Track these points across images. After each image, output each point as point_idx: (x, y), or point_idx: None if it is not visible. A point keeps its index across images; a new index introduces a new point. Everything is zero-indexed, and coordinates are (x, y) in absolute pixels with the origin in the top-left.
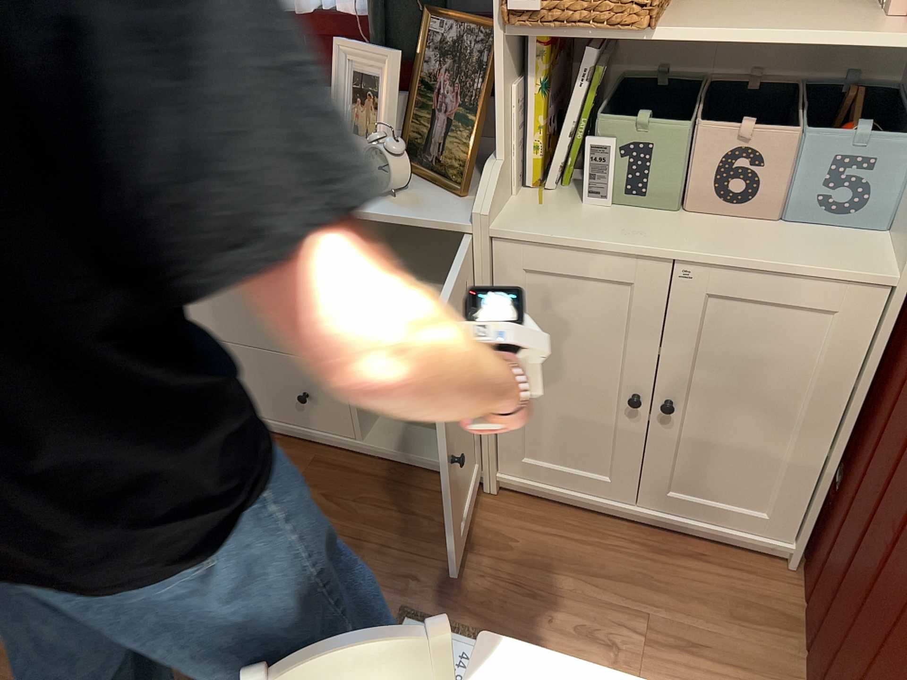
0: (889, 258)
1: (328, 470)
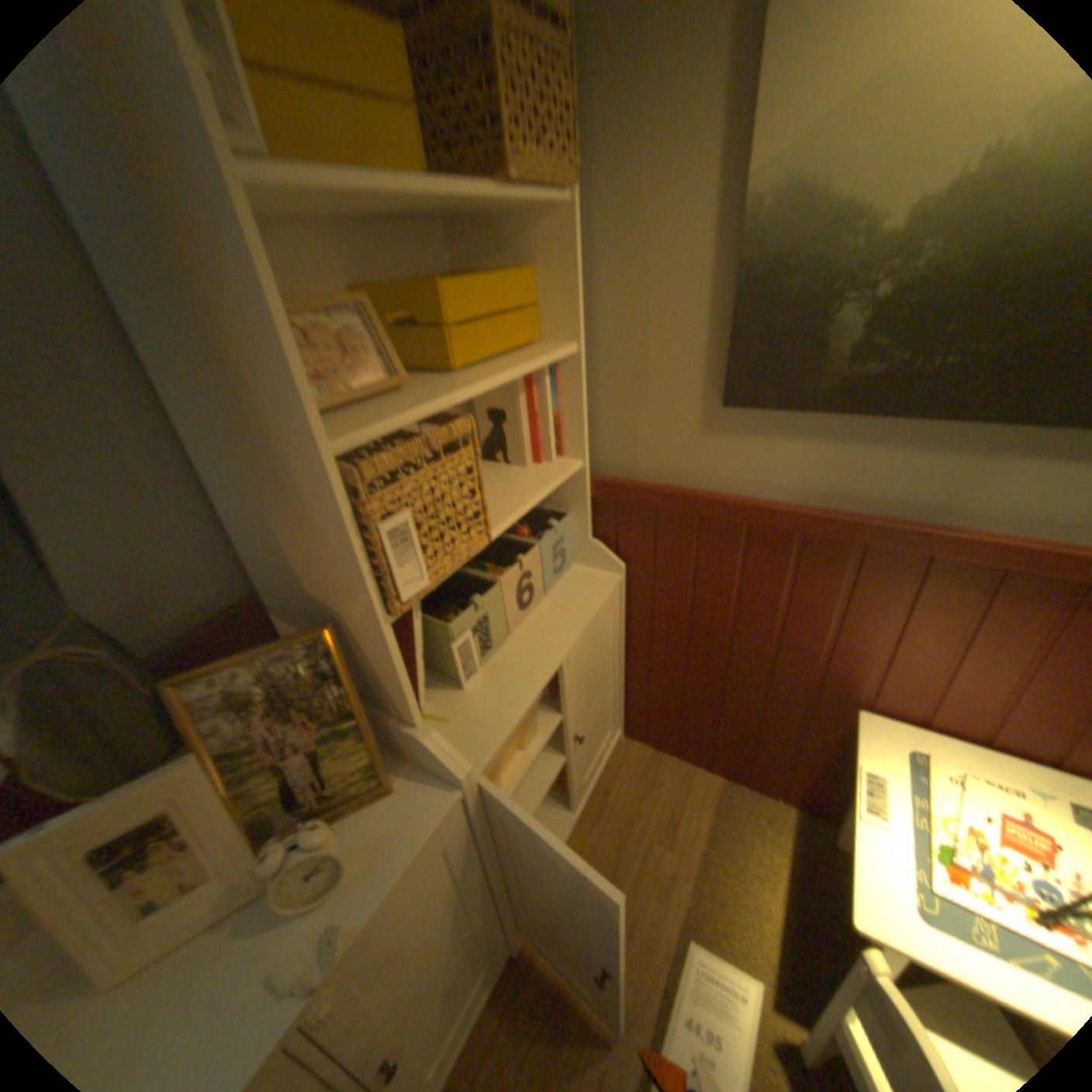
0: (603, 568)
1: None
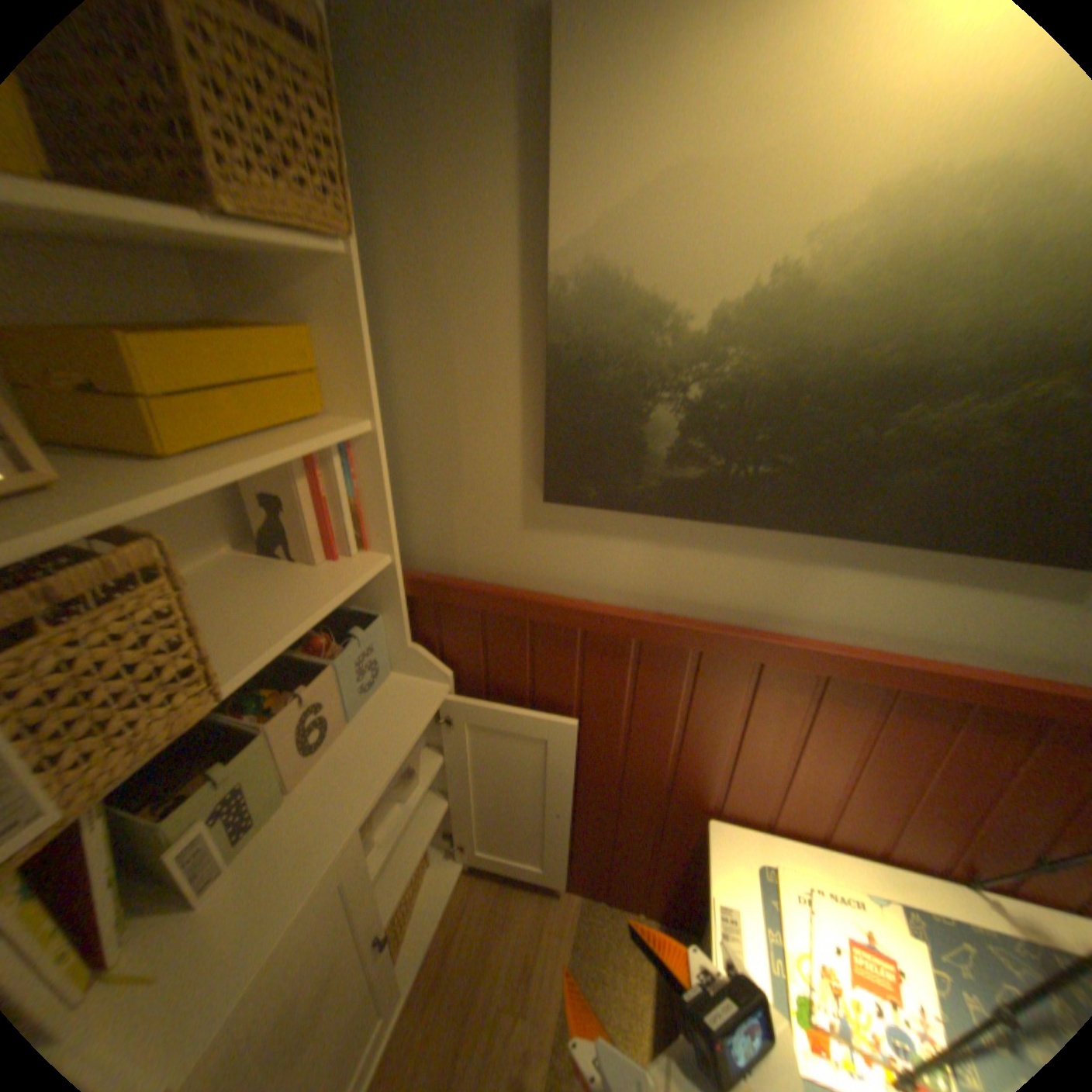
0: (428, 678)
1: None
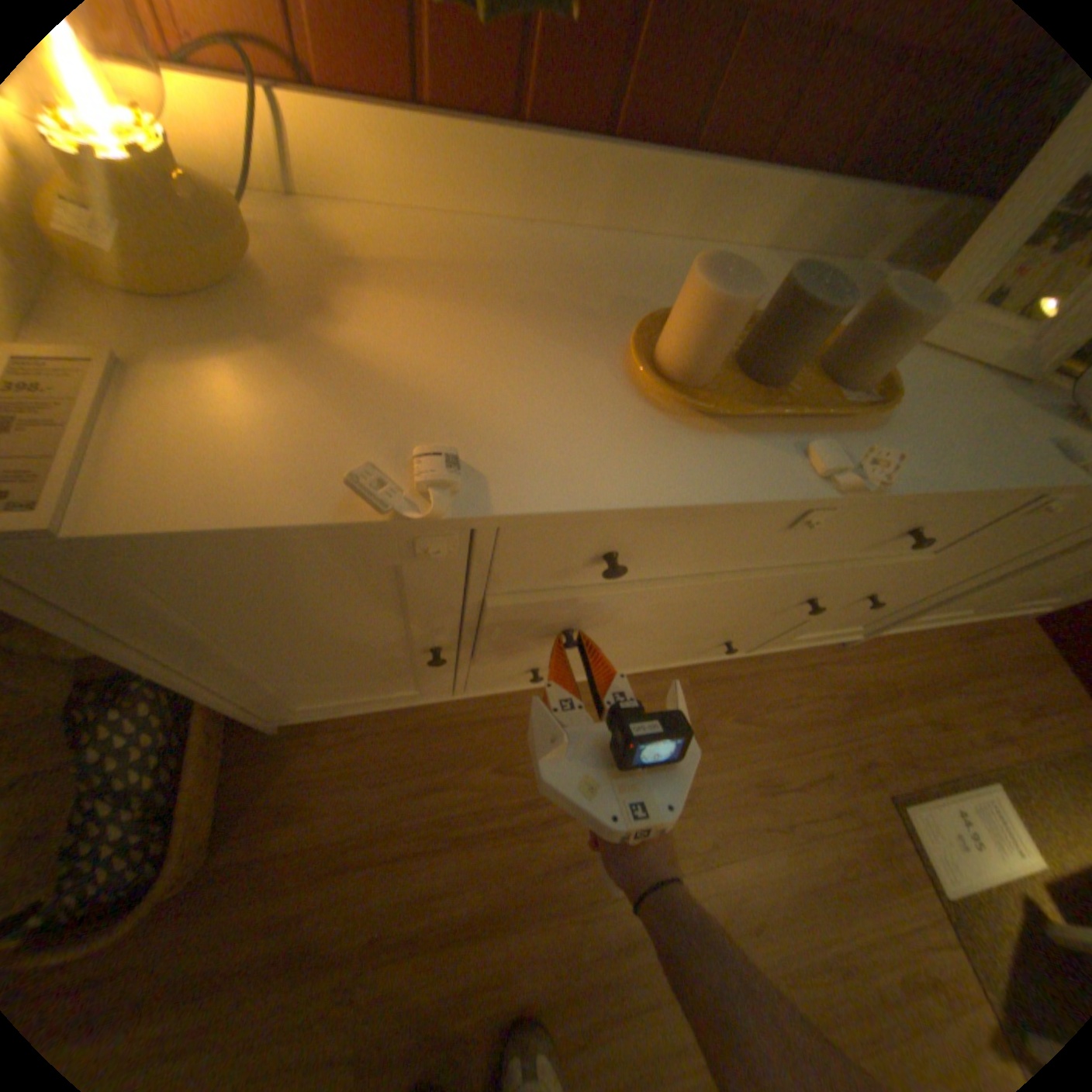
0: None
1: (716, 694)
